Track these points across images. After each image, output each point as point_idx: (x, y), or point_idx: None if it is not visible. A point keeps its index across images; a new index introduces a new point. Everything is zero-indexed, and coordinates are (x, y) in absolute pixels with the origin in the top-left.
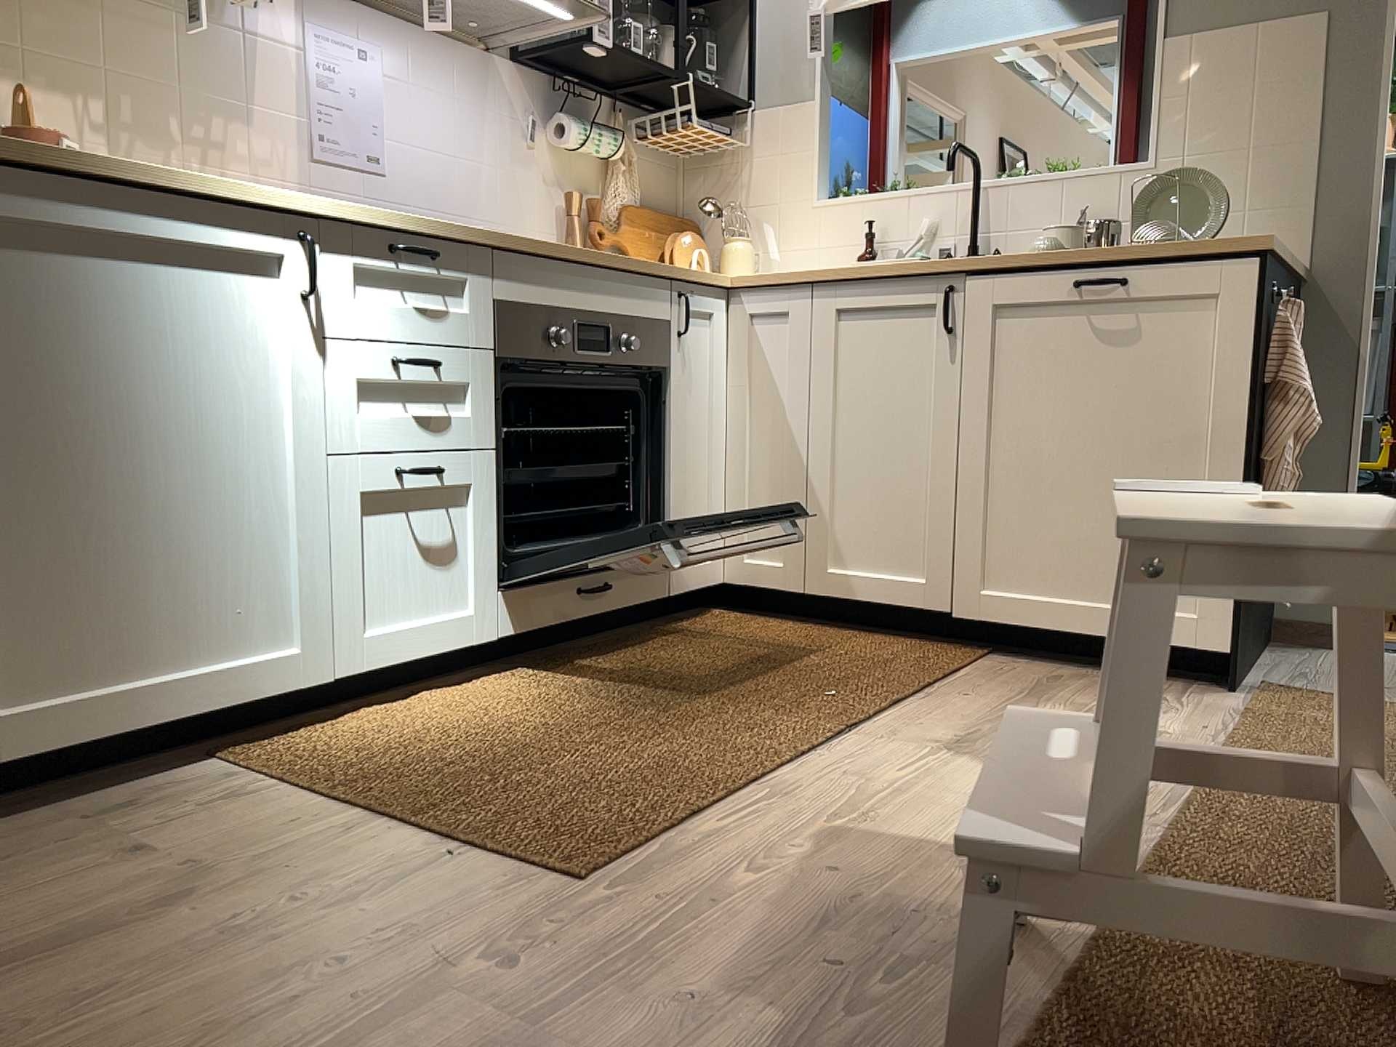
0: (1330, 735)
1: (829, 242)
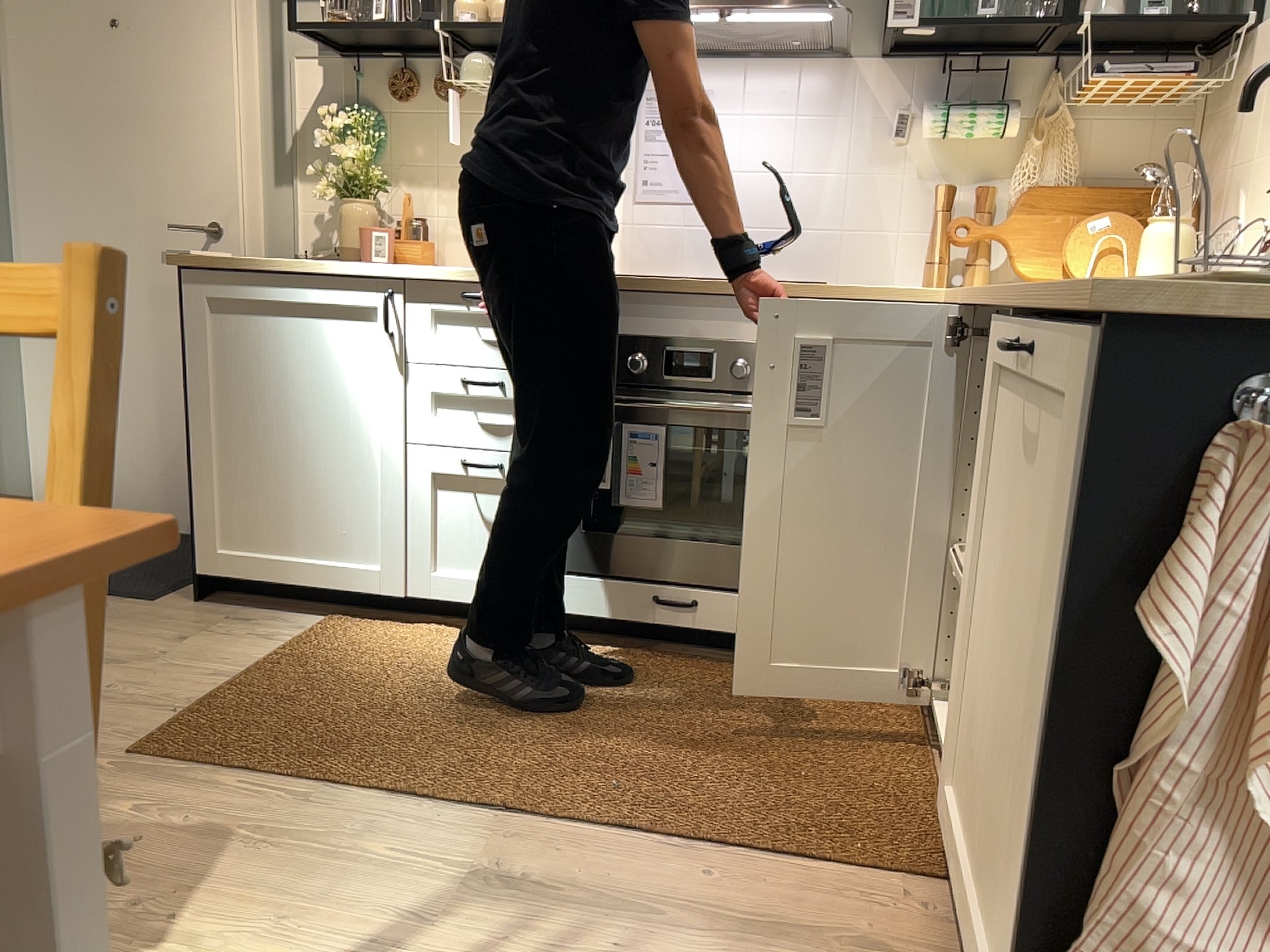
0: None
1: None
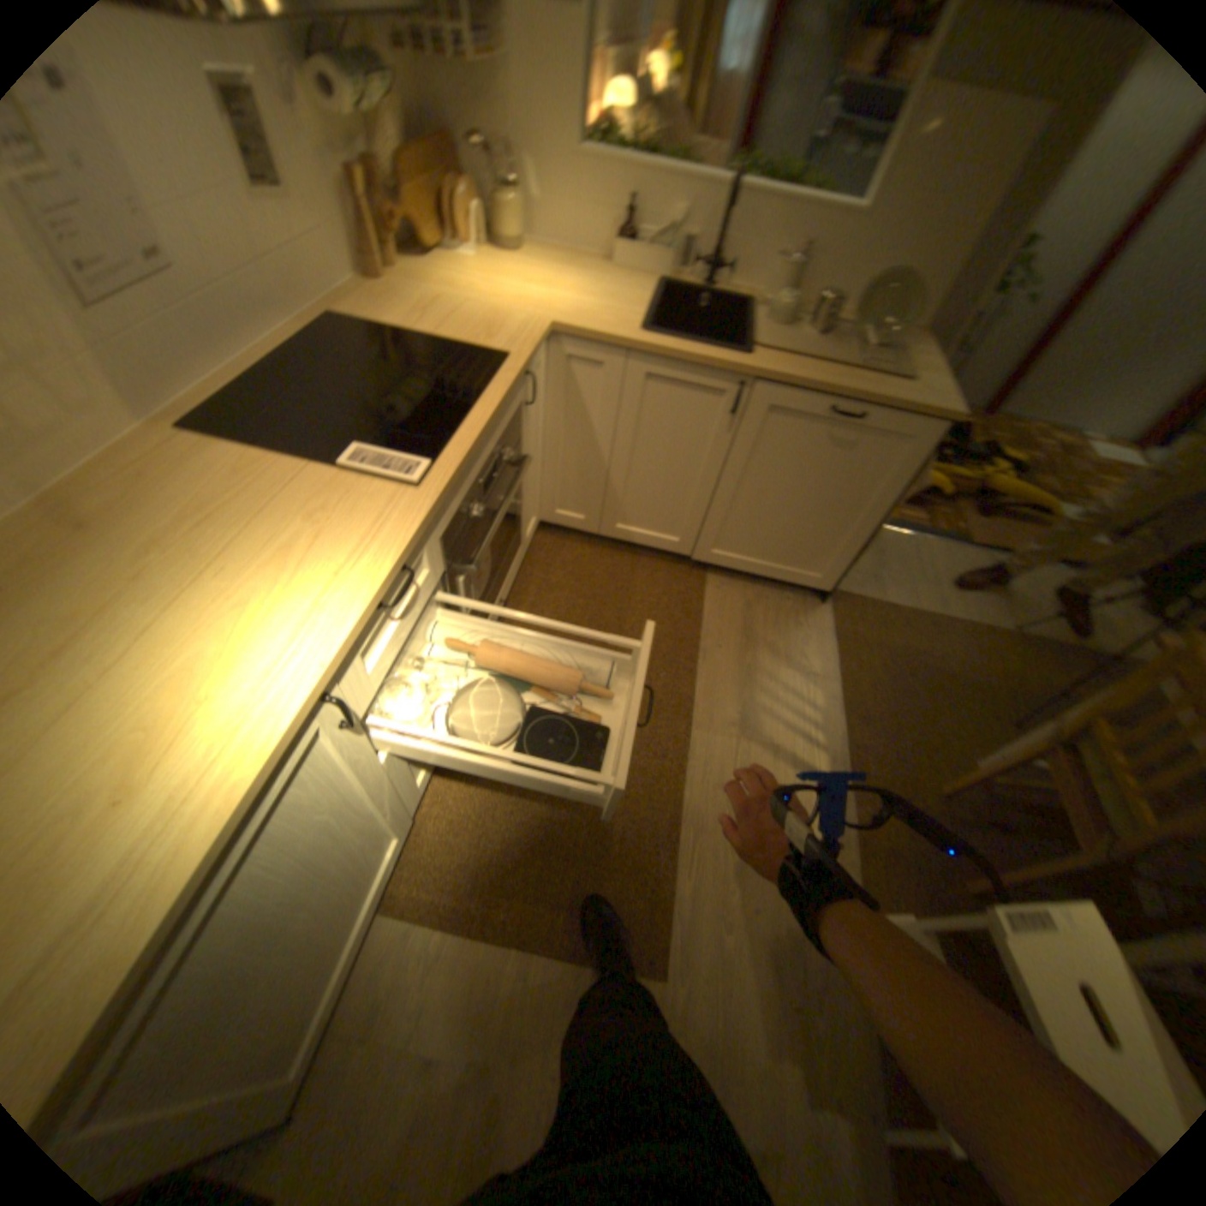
0: (874, 656)
1: (585, 196)
